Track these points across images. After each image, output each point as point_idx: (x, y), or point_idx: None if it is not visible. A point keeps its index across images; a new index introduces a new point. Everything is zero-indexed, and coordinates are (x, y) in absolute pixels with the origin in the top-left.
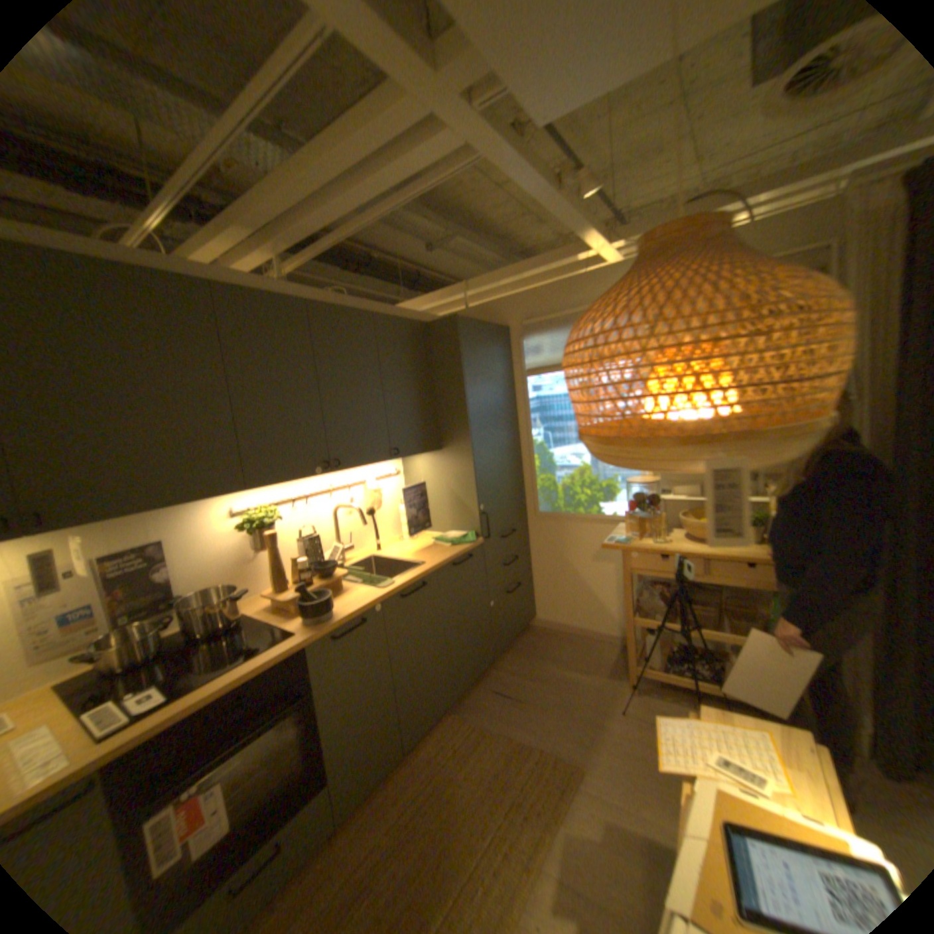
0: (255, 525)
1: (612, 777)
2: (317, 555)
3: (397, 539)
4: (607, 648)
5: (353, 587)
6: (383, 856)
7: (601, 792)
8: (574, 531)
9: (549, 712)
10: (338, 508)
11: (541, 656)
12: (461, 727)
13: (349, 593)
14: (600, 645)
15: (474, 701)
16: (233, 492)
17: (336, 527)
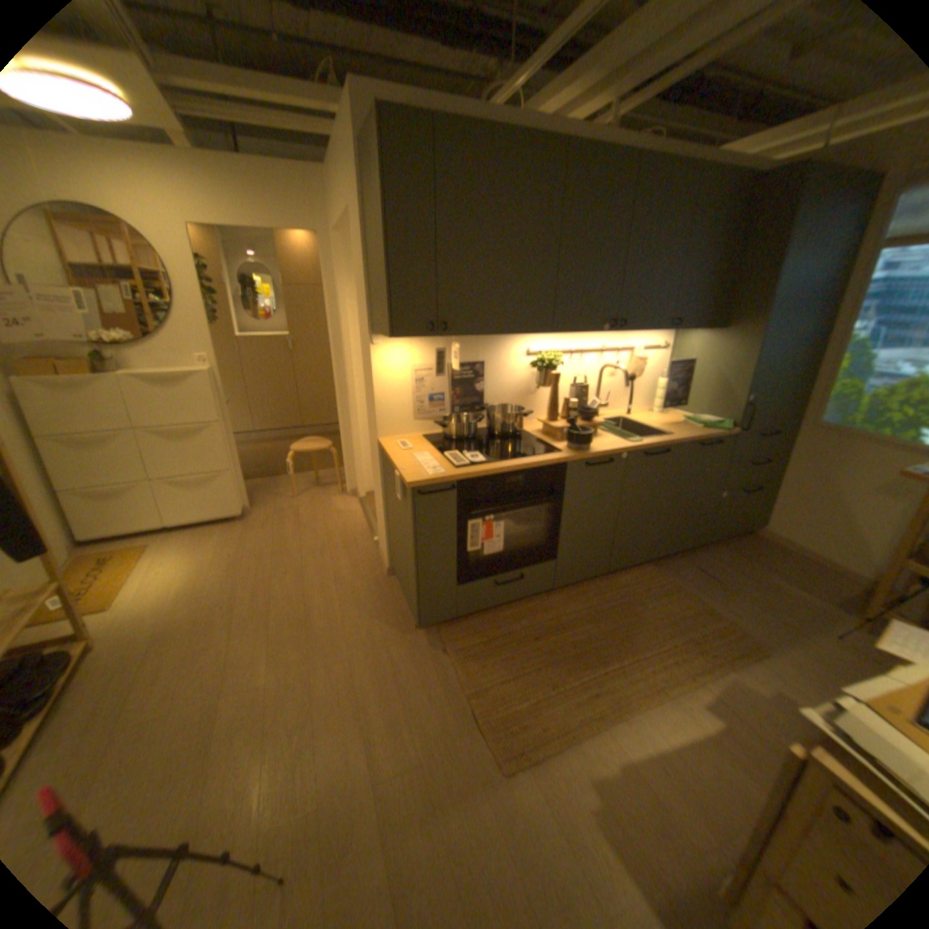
0: (544, 364)
1: (802, 670)
2: (582, 400)
3: (645, 409)
4: (847, 582)
5: (604, 434)
6: (582, 619)
7: (785, 674)
8: (863, 452)
9: (751, 602)
10: (604, 366)
11: (759, 560)
12: (659, 577)
13: (601, 437)
14: (839, 578)
15: (676, 565)
16: (541, 332)
17: (598, 383)
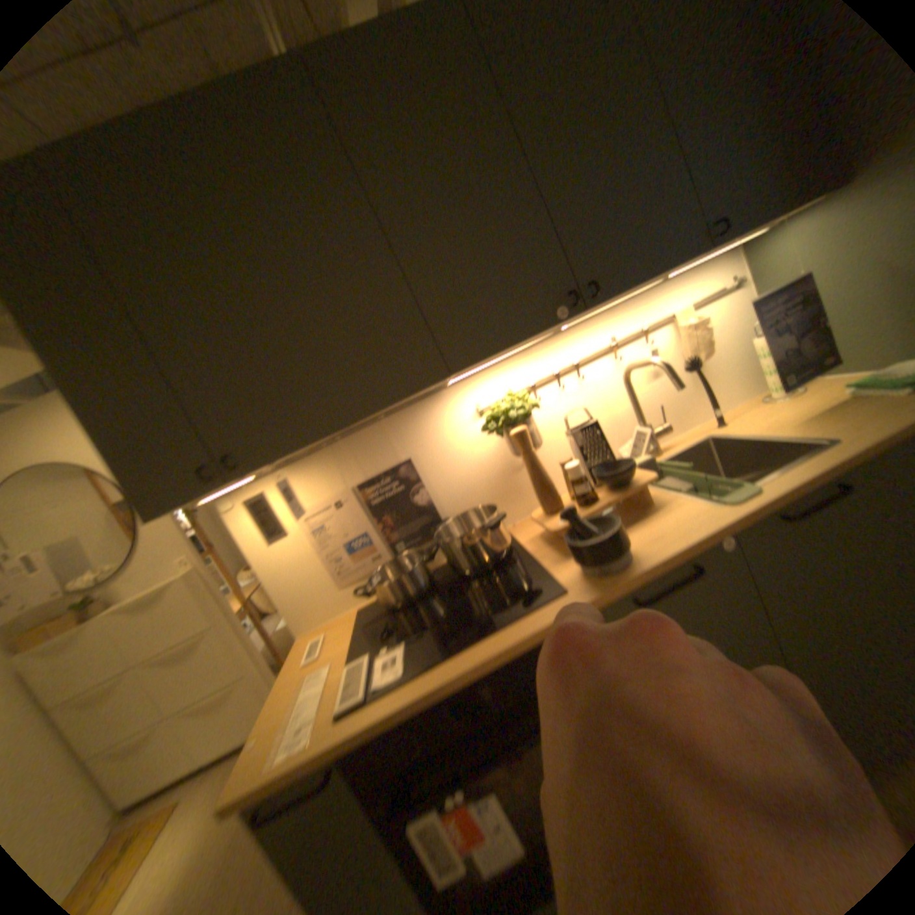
0: (501, 418)
1: None
2: (603, 447)
3: (760, 397)
4: None
5: (675, 495)
6: None
7: None
8: None
9: None
10: (630, 367)
11: None
12: None
13: (667, 508)
14: None
15: None
16: (441, 377)
17: (635, 397)
